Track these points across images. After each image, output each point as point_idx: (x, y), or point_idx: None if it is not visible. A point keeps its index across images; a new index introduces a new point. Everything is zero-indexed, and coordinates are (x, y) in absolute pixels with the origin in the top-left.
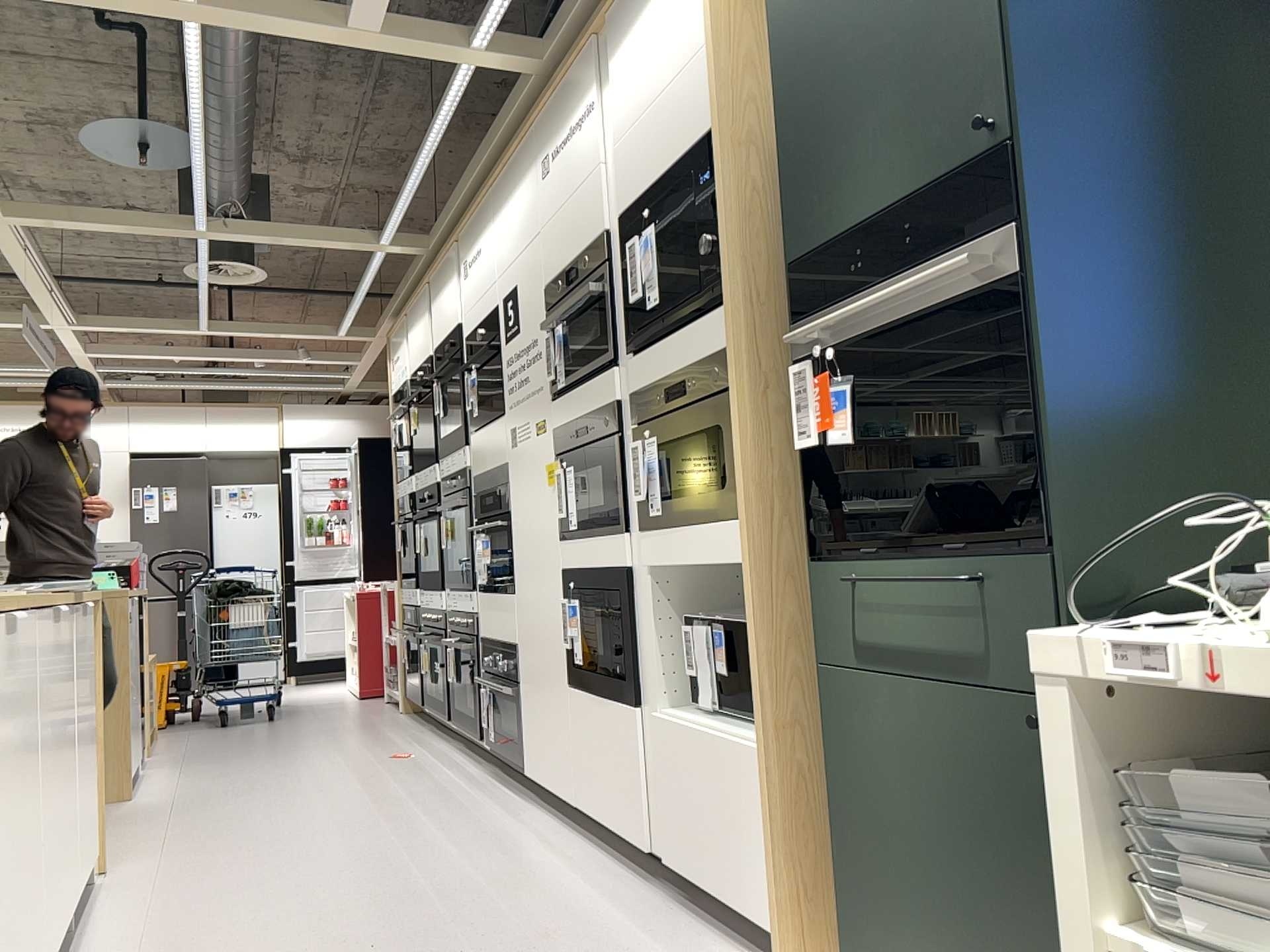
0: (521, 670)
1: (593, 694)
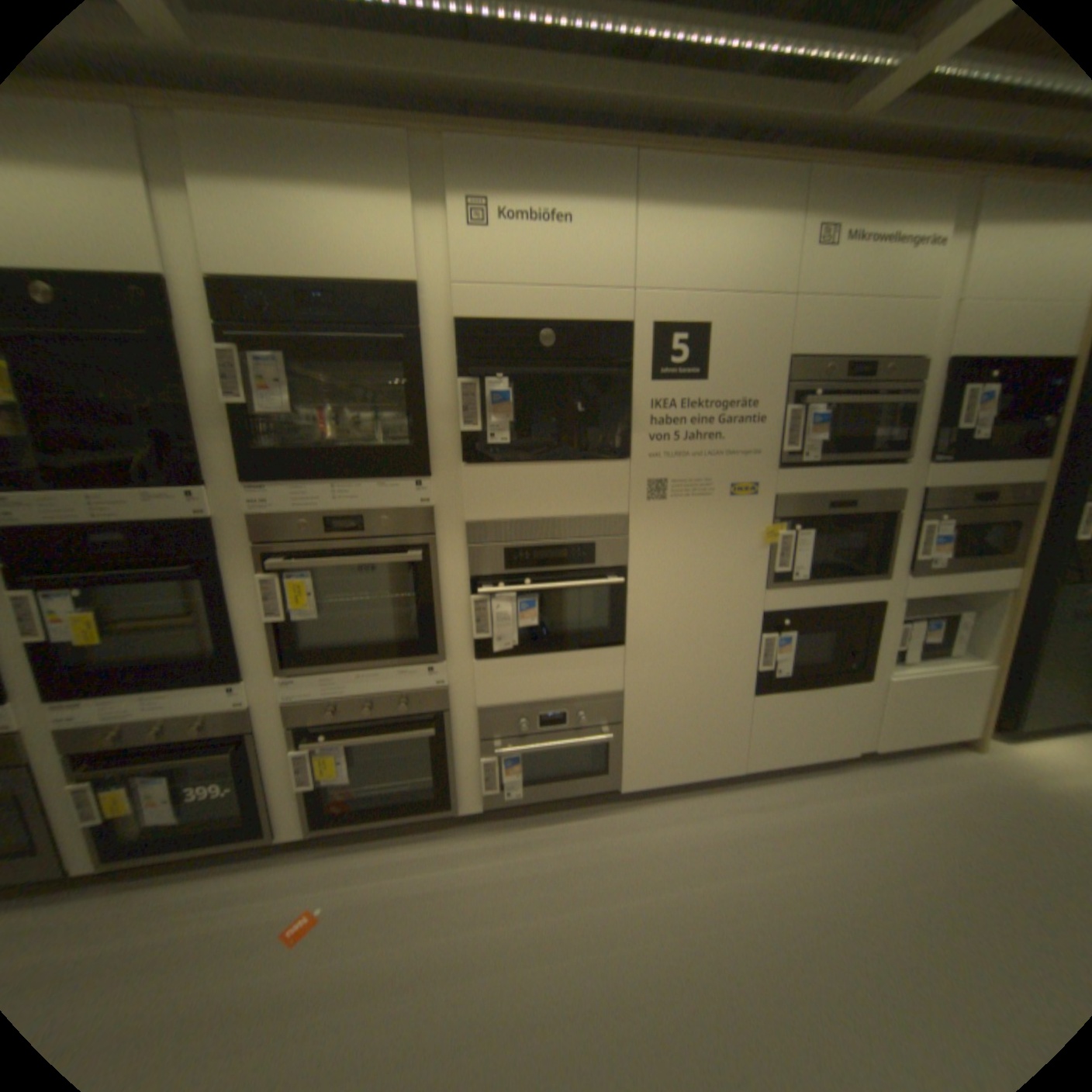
0: (632, 710)
1: (801, 690)
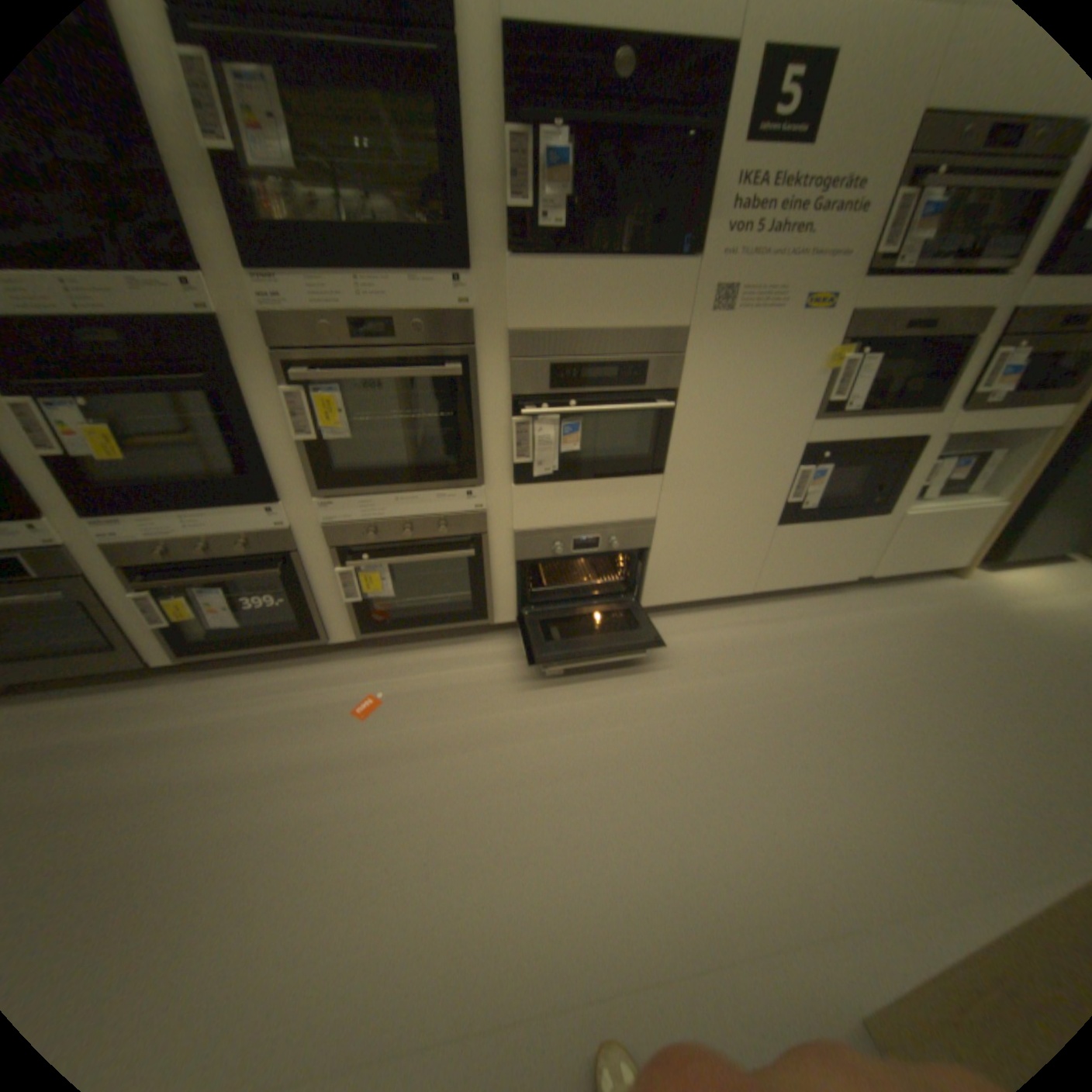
0: (661, 536)
1: (822, 521)
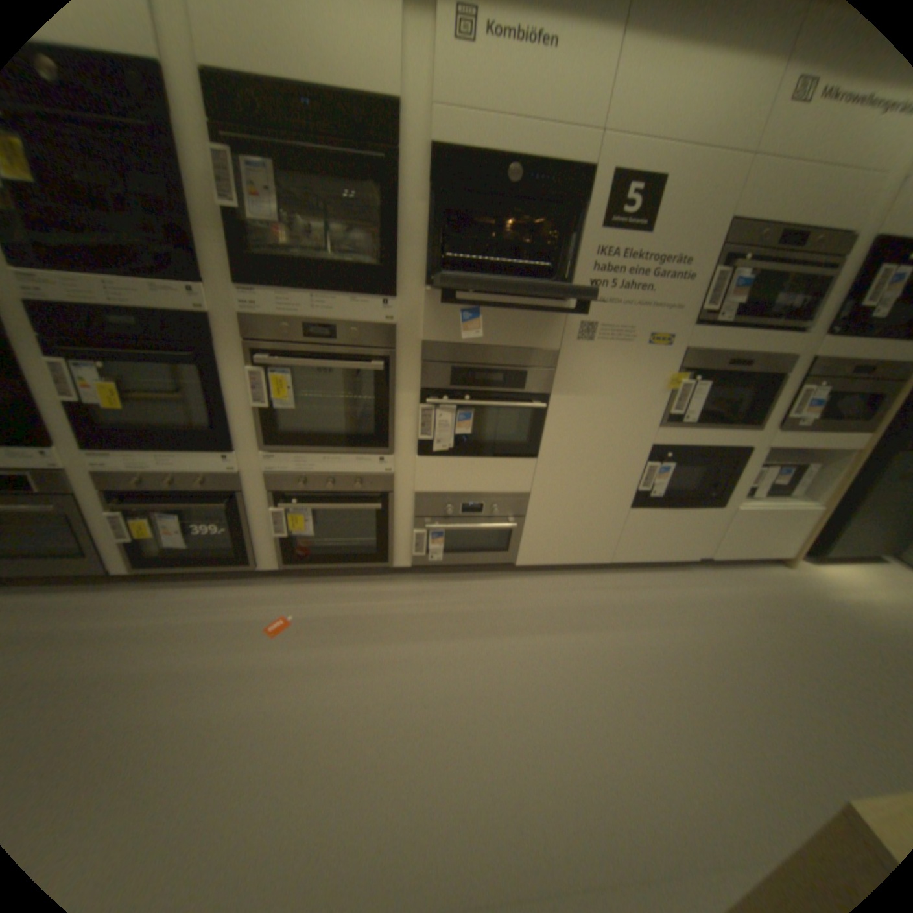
0: (534, 508)
1: (667, 508)
